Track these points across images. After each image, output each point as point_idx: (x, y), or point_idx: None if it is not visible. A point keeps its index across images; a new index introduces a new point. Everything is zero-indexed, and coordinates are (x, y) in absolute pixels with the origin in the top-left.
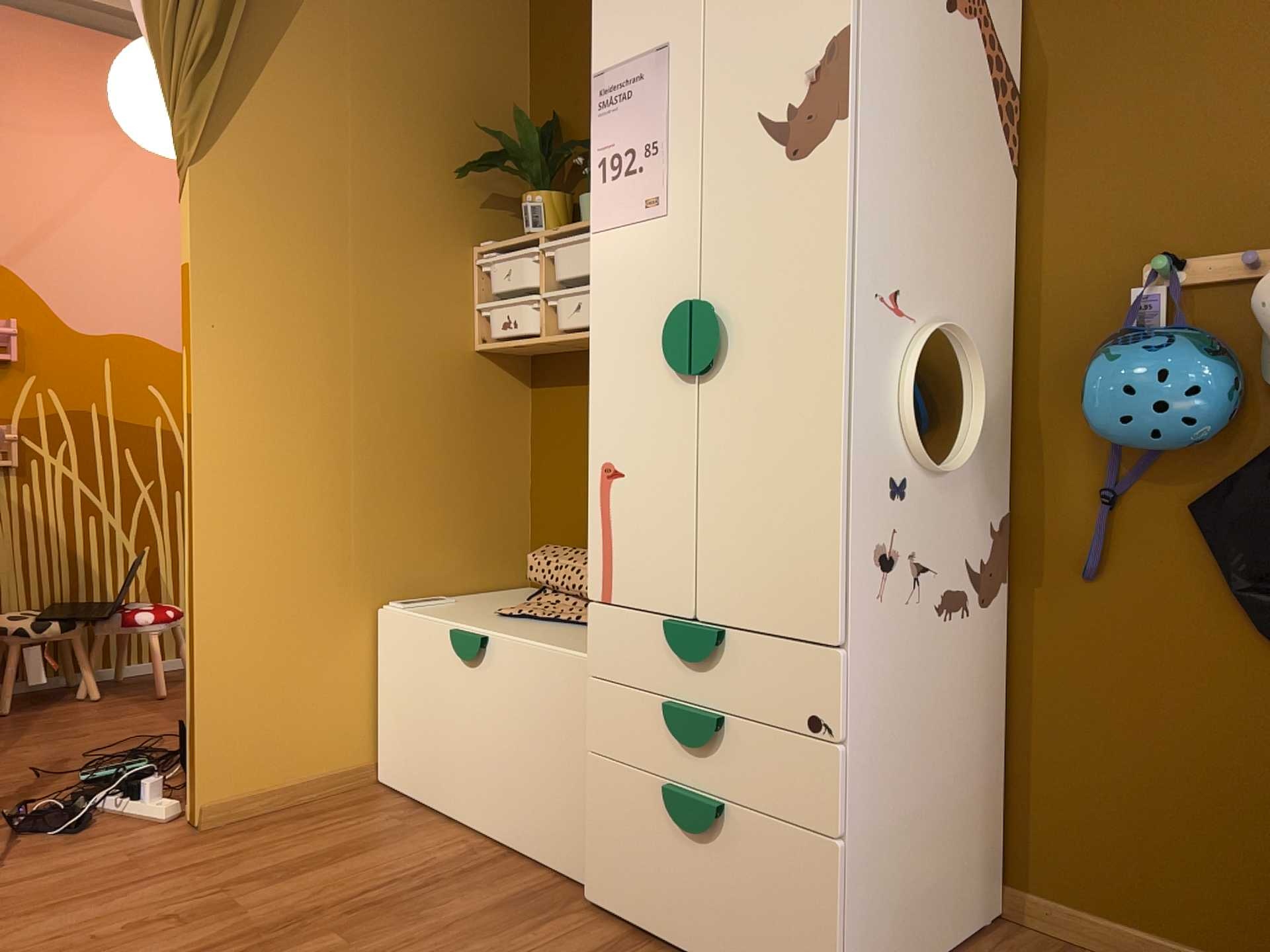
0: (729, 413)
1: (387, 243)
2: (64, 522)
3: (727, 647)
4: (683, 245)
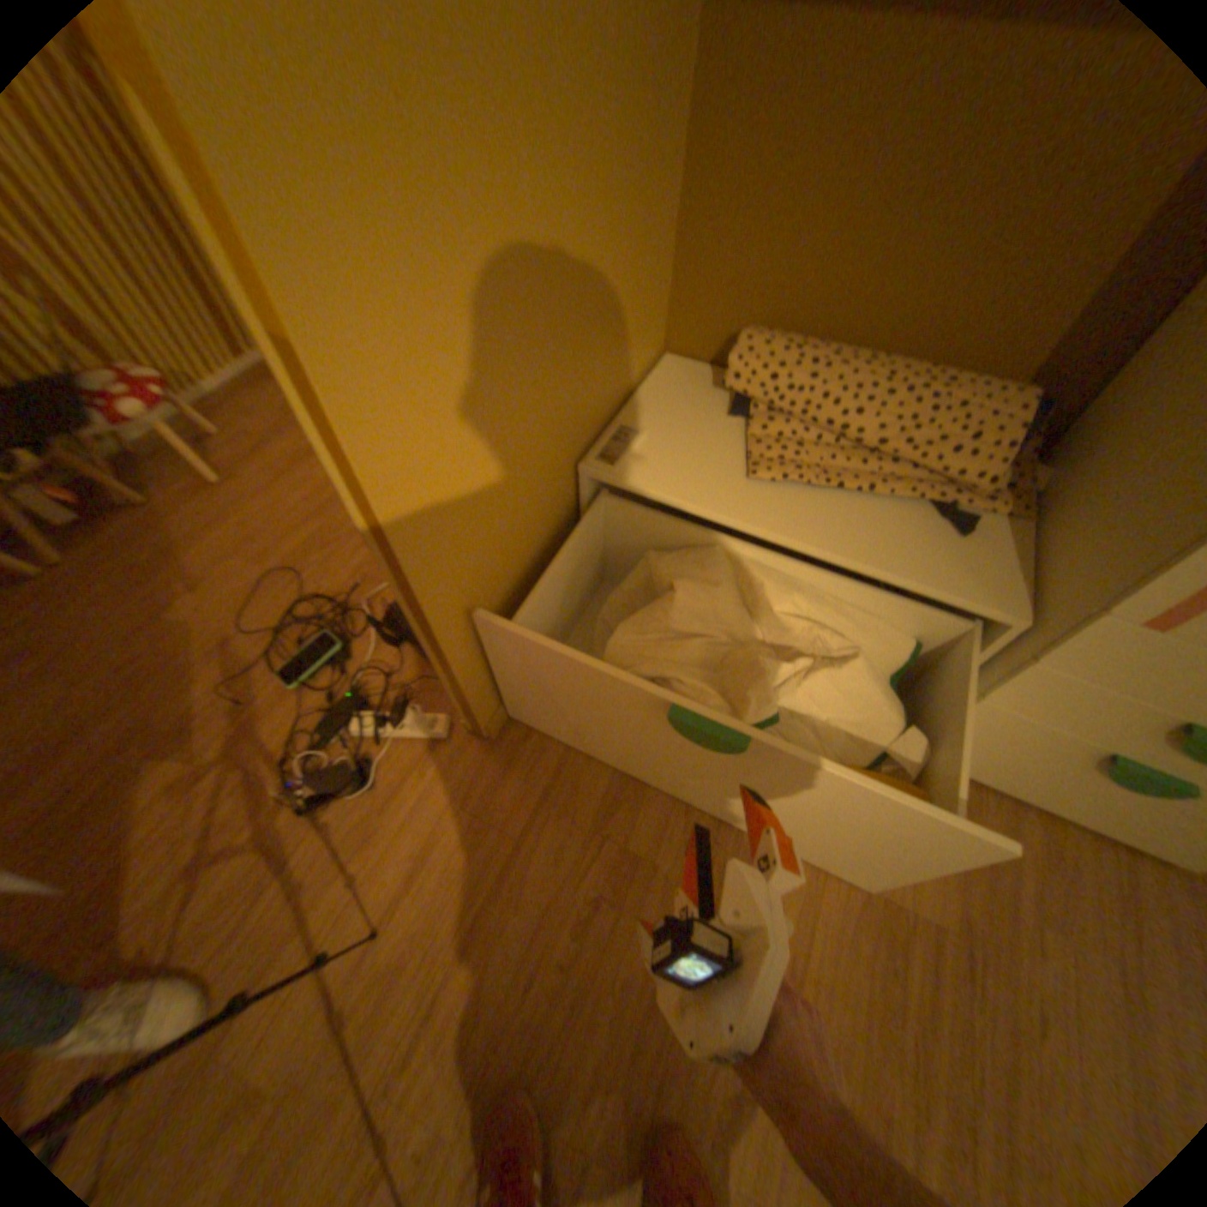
0: None
1: None
2: None
3: None
4: None
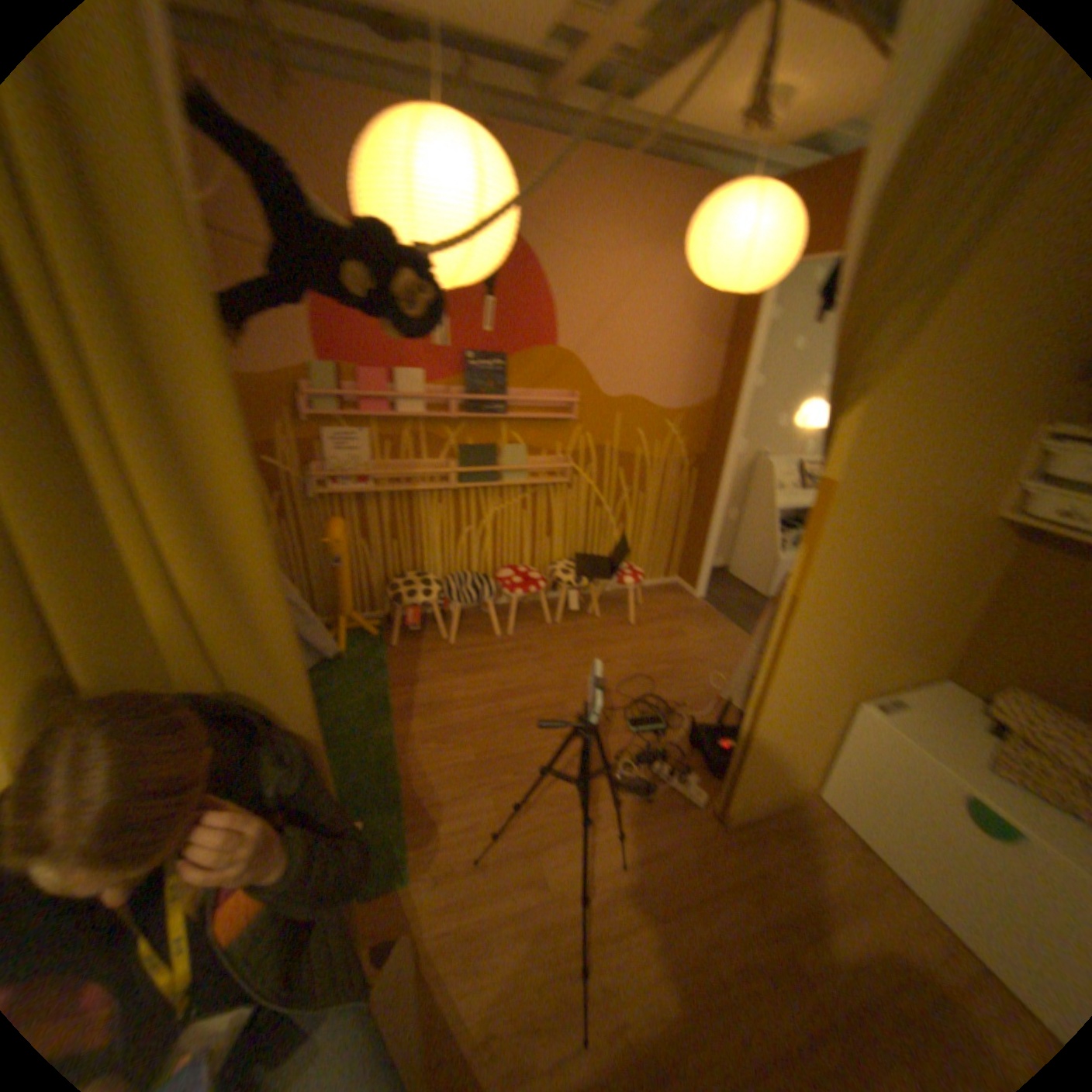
0: None
1: (982, 433)
2: (584, 511)
3: None
4: None
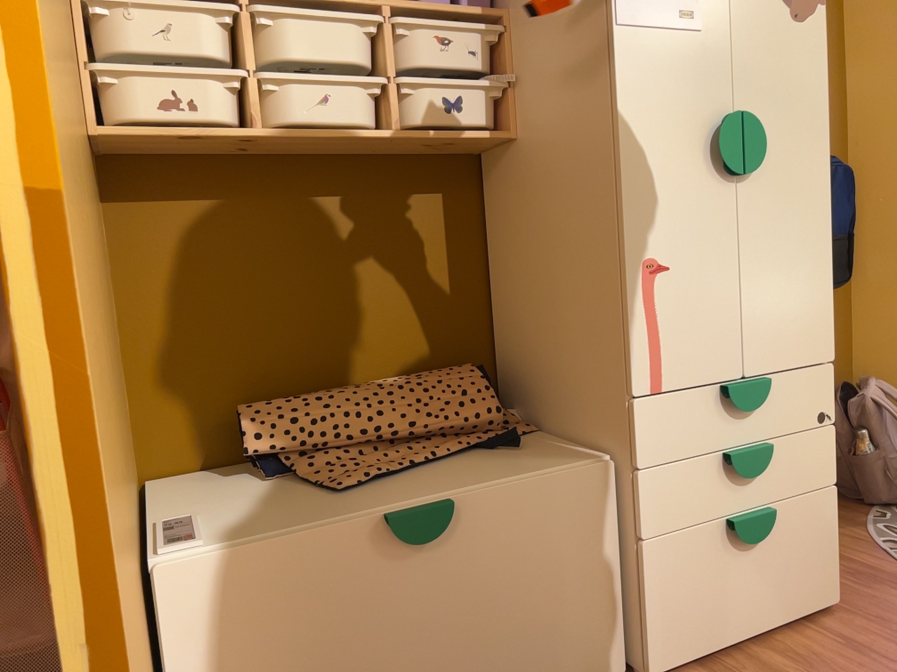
0: (761, 208)
1: None
2: None
3: (769, 387)
4: (717, 63)
